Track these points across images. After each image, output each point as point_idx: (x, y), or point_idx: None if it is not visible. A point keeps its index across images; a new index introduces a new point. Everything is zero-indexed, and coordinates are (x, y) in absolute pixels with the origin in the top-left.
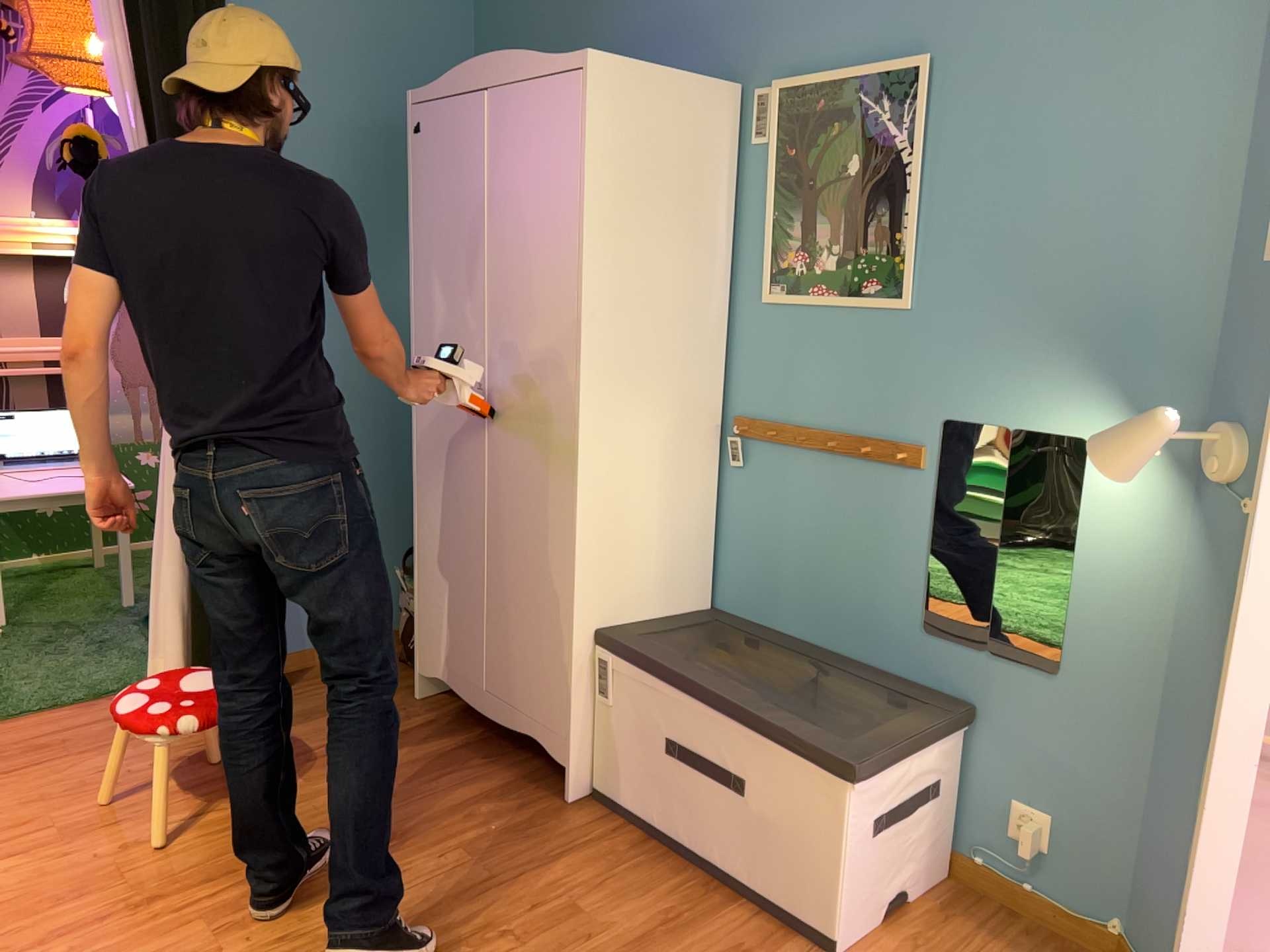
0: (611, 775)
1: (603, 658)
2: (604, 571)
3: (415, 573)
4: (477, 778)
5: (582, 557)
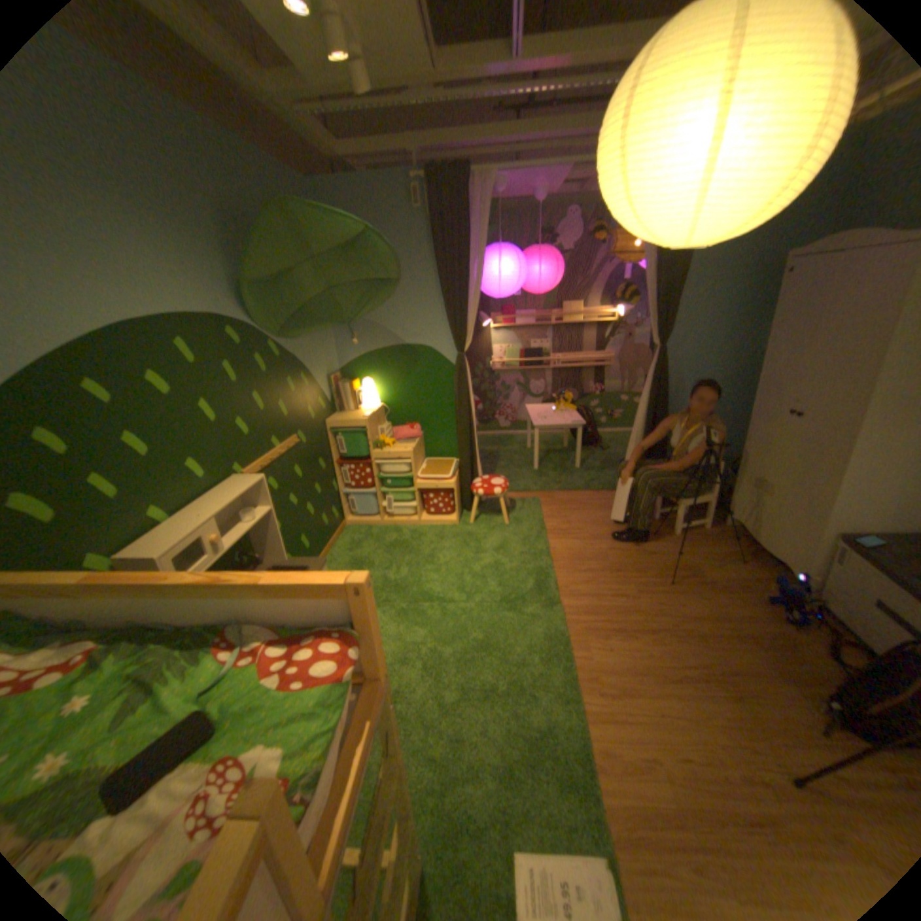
0: (831, 600)
1: (841, 547)
2: (854, 506)
3: (738, 474)
4: (753, 573)
5: (842, 497)
